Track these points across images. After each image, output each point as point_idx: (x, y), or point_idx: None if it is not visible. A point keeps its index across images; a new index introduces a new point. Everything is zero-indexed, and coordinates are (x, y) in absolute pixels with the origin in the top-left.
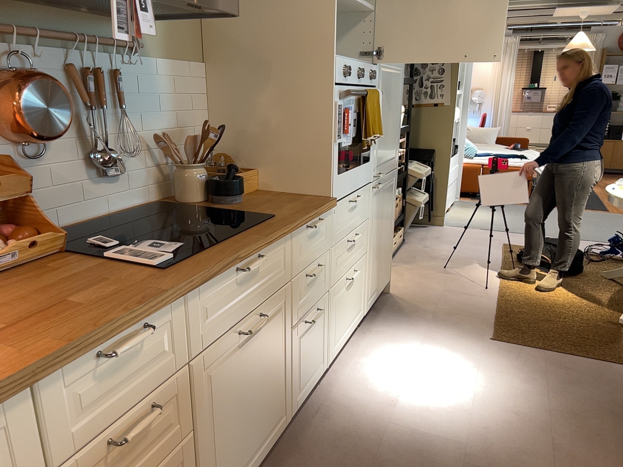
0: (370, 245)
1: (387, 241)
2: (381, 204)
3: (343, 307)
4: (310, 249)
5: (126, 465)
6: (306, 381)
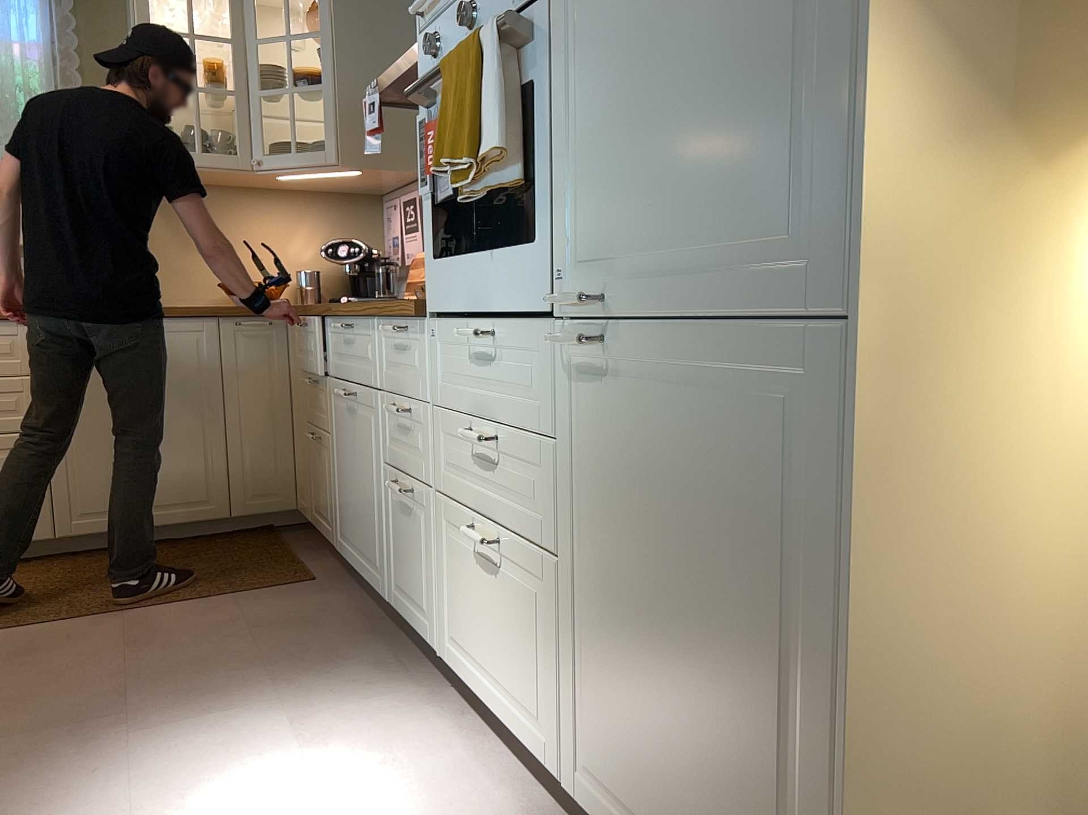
0: (573, 554)
1: (758, 733)
2: (639, 446)
3: (471, 591)
4: (401, 371)
5: (315, 405)
6: (406, 595)
